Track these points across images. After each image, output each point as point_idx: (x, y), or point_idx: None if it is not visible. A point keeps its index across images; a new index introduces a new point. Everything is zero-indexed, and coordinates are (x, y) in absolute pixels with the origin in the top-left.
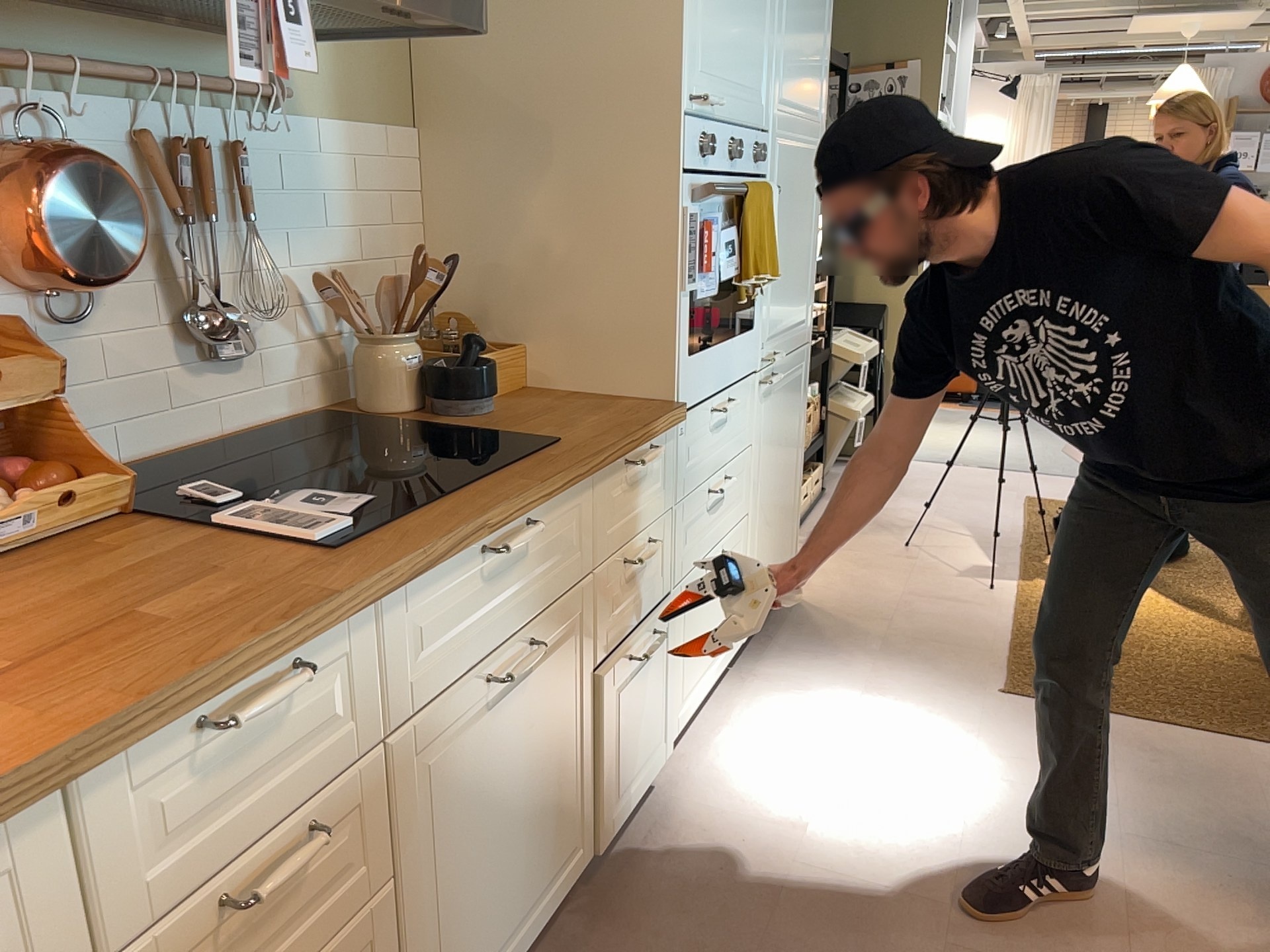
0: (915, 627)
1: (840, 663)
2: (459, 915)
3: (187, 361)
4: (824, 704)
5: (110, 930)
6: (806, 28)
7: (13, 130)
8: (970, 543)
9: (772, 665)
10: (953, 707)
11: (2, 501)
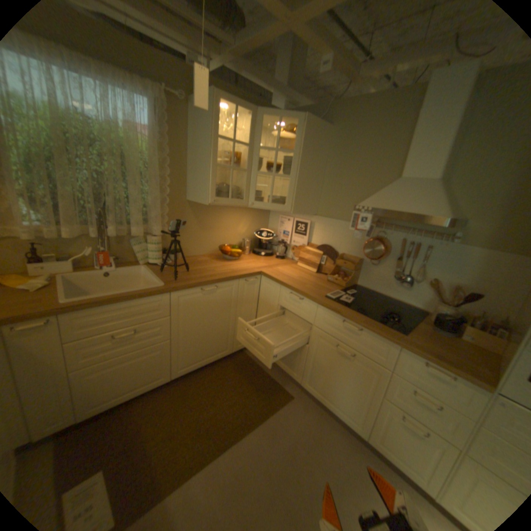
0: None
1: None
2: (319, 375)
3: (396, 282)
4: None
5: (280, 303)
6: None
7: (377, 235)
8: None
9: None
10: None
11: (336, 277)
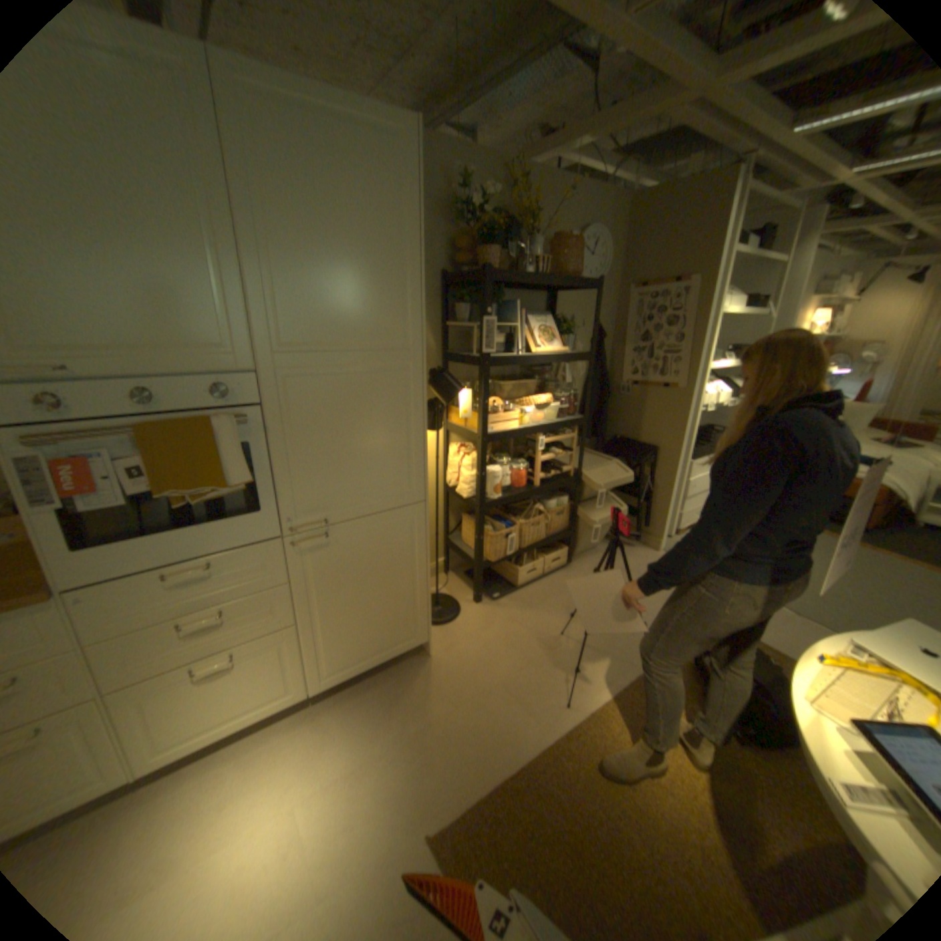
0: (462, 725)
1: (370, 737)
2: None
3: None
4: (308, 774)
5: None
6: (334, 279)
7: None
8: (610, 651)
9: (334, 716)
10: (373, 835)
11: None
